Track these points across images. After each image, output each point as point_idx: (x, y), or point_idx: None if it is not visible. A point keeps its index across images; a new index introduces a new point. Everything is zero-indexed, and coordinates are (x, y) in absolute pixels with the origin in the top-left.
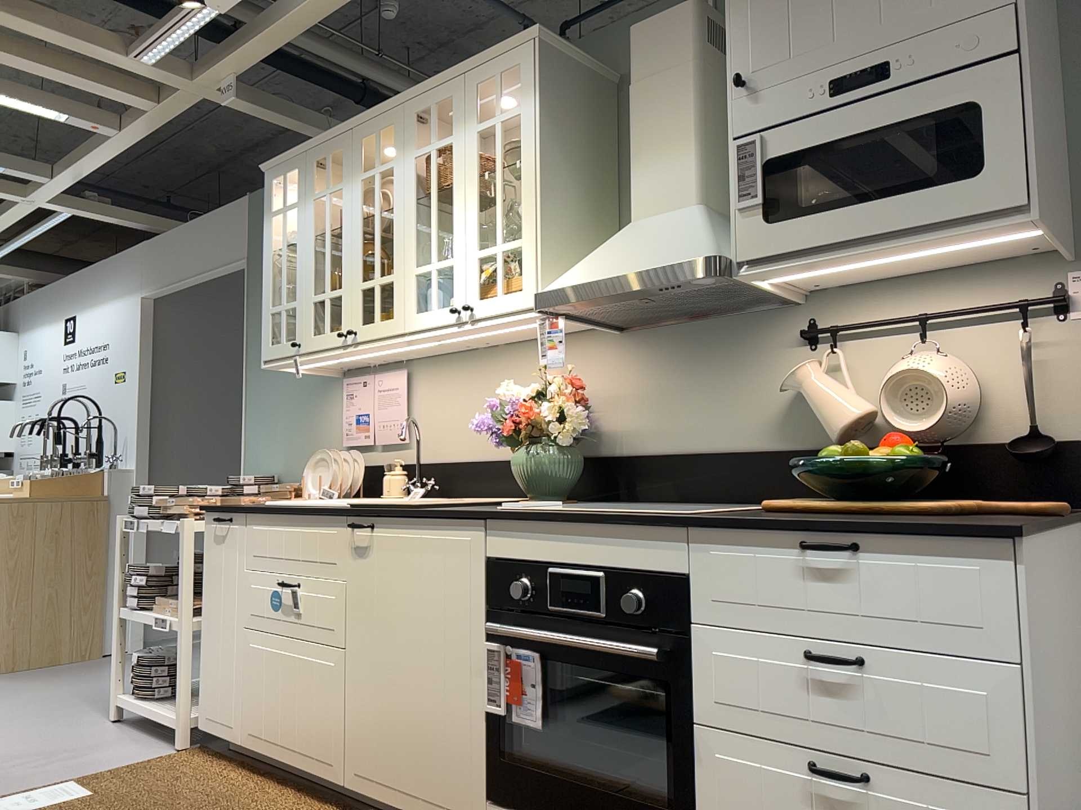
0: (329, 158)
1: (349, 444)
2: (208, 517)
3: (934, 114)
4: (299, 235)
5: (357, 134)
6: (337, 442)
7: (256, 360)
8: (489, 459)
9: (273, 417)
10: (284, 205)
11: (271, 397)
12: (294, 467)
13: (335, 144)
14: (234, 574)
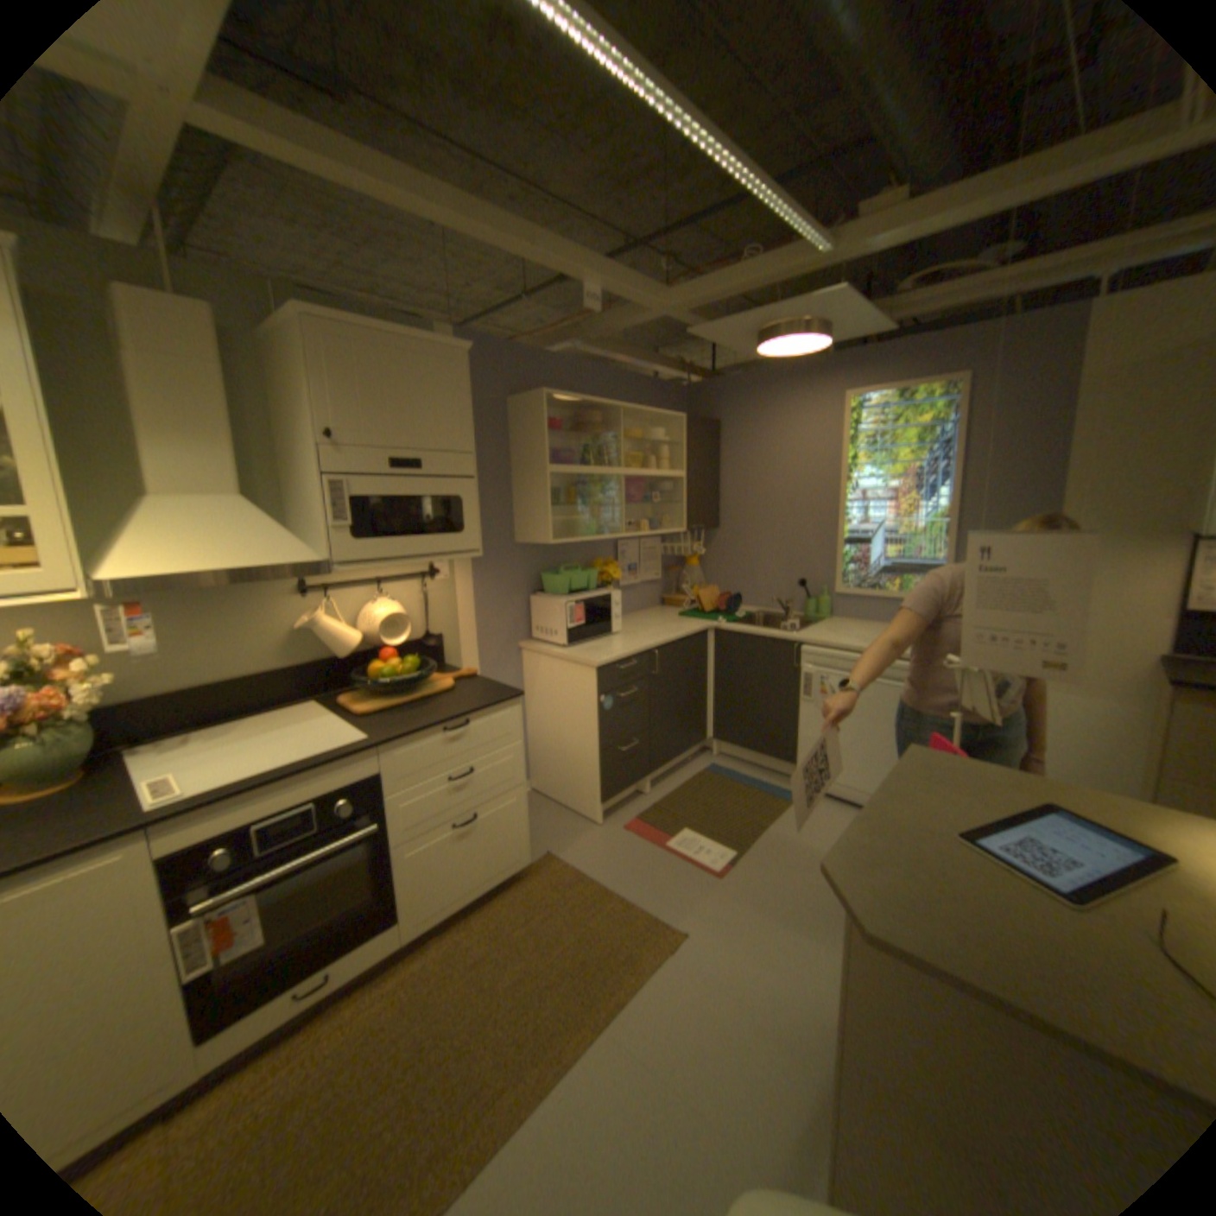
0: None
1: None
2: None
3: (445, 496)
4: None
5: None
6: None
7: None
8: None
9: None
10: None
11: None
12: None
13: None
14: None
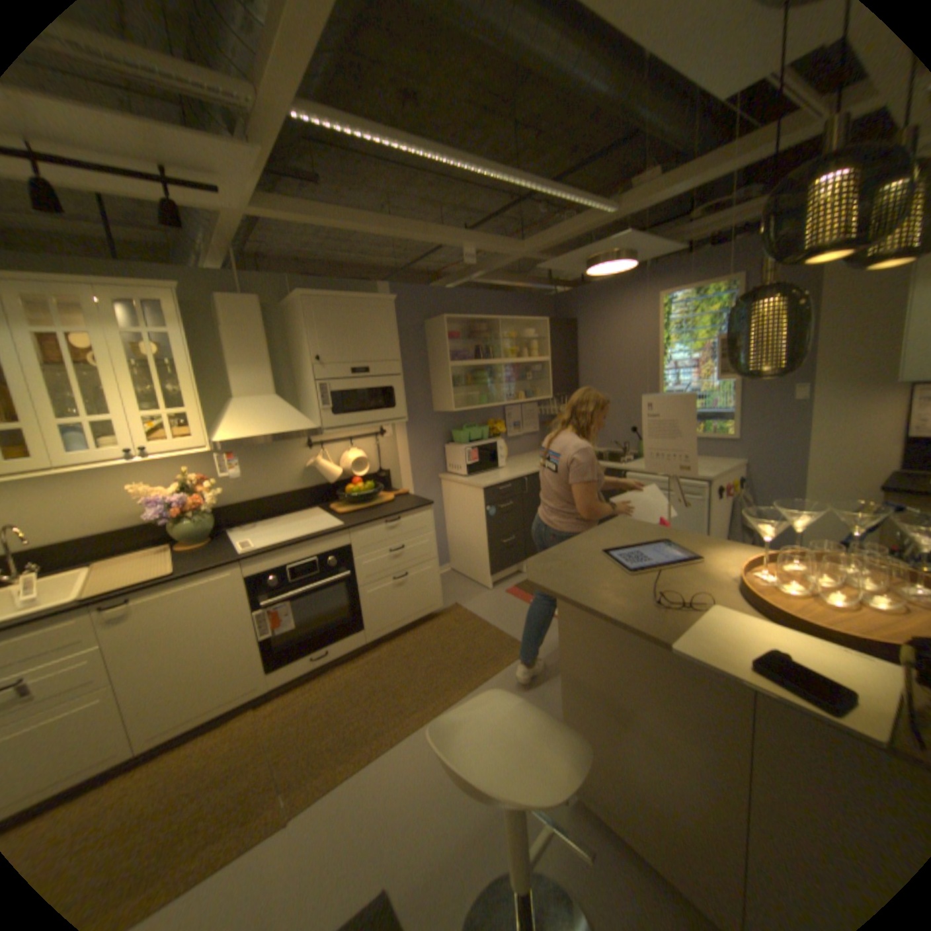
0: None
1: None
2: None
3: (384, 387)
4: None
5: None
6: None
7: None
8: (95, 533)
9: None
10: None
11: None
12: None
13: None
14: None
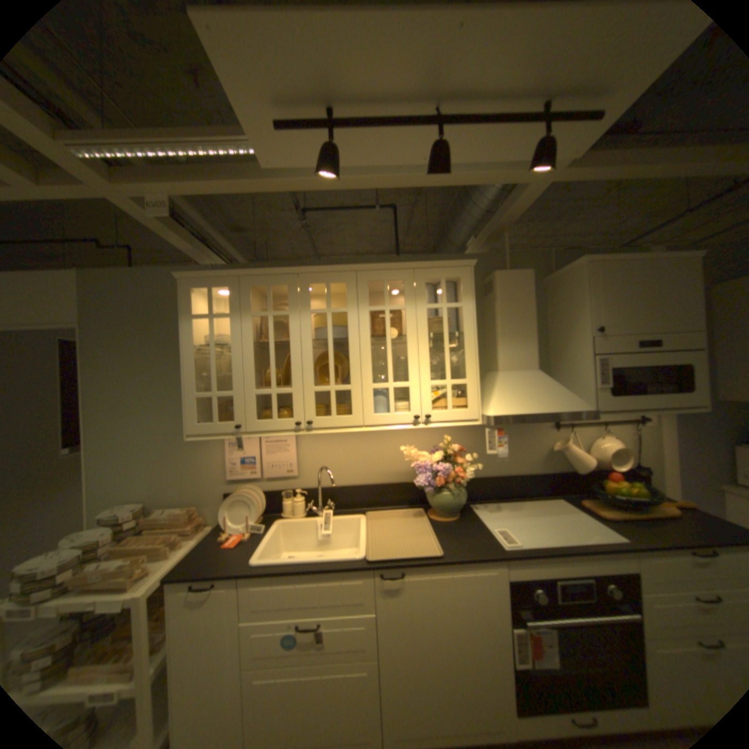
0: (270, 288)
1: (233, 478)
2: (171, 589)
3: (679, 365)
4: (233, 339)
5: (304, 277)
6: (217, 477)
7: (98, 411)
8: (370, 483)
9: (129, 458)
10: (210, 311)
11: (123, 442)
12: (160, 496)
13: (277, 279)
14: (222, 632)
